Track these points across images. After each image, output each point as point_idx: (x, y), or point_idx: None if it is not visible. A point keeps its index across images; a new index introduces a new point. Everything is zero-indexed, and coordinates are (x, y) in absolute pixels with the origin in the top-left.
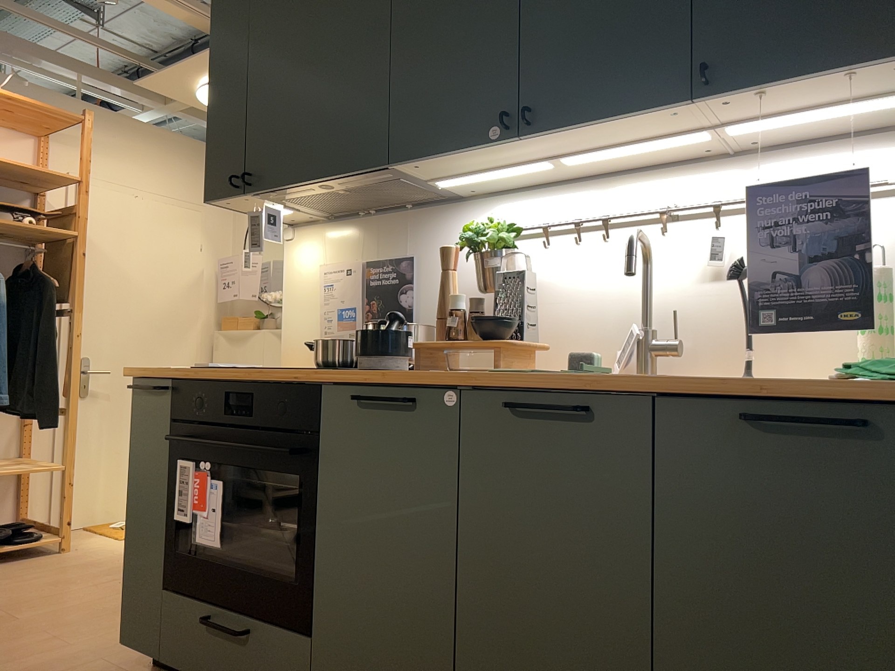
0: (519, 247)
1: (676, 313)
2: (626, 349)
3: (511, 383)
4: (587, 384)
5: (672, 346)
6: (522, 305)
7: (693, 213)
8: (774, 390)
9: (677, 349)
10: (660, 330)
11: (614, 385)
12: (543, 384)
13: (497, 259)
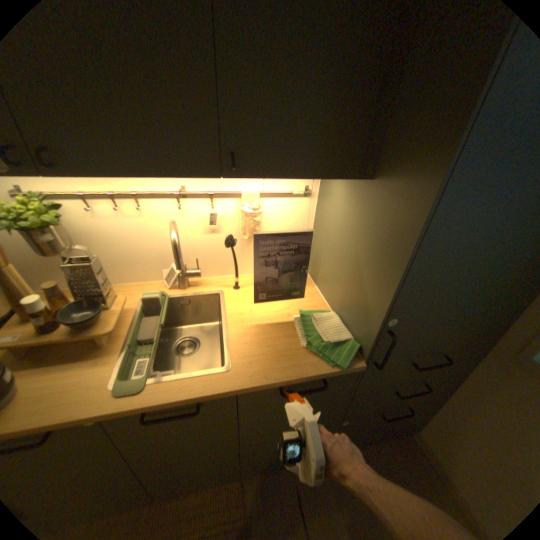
0: (60, 215)
1: (197, 260)
2: (170, 276)
3: (139, 412)
4: (196, 400)
5: (197, 275)
6: (95, 284)
7: (196, 194)
8: (294, 383)
9: (199, 274)
10: (187, 263)
11: (213, 398)
12: (162, 400)
13: (46, 236)
